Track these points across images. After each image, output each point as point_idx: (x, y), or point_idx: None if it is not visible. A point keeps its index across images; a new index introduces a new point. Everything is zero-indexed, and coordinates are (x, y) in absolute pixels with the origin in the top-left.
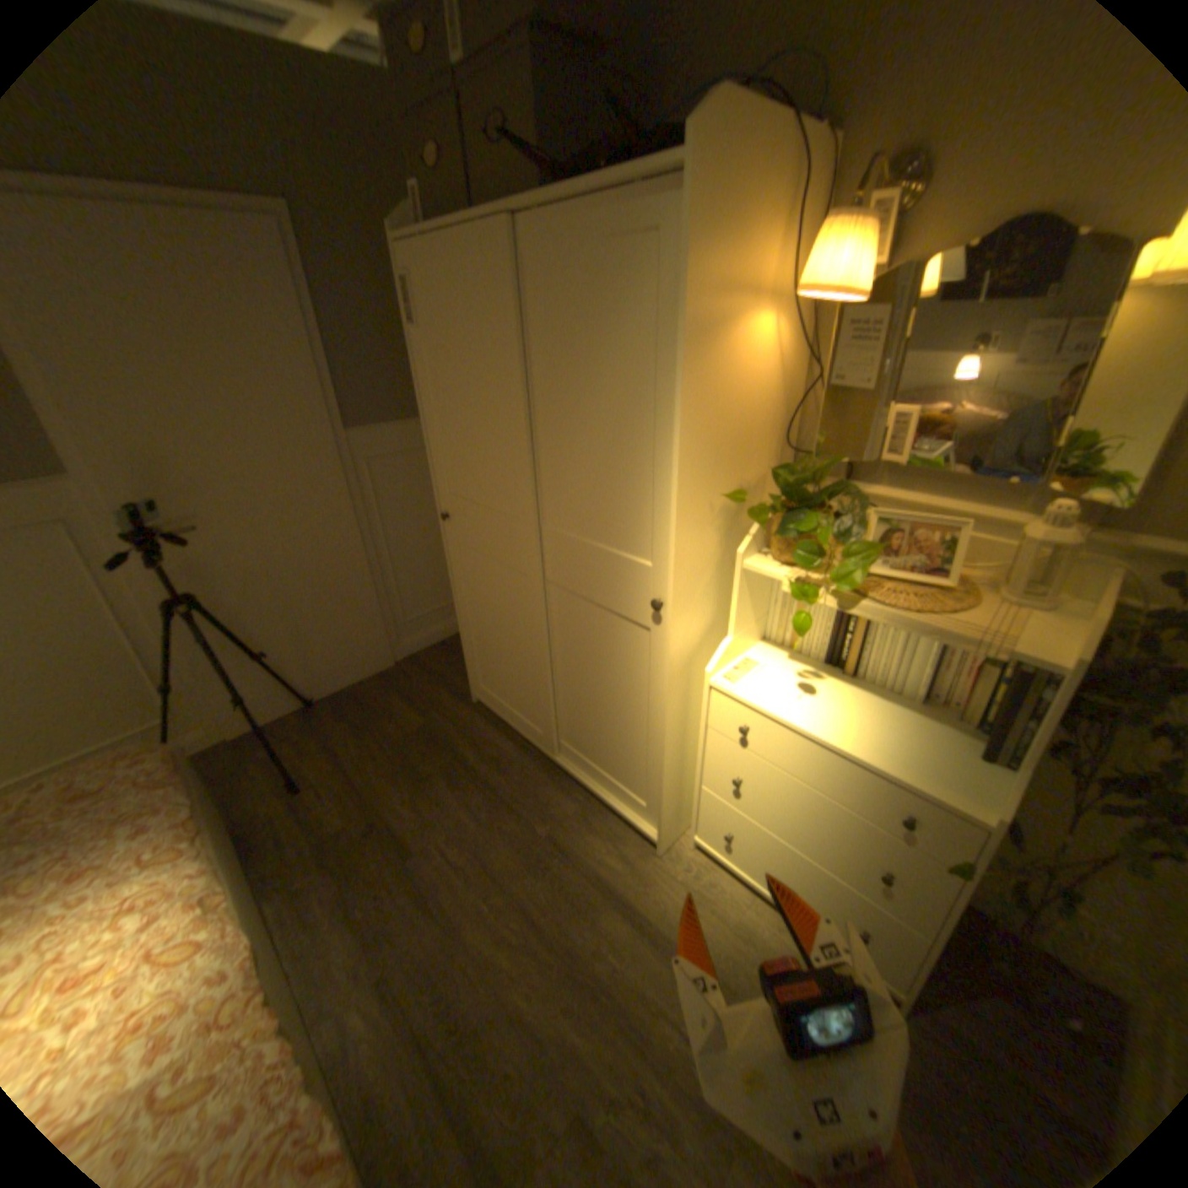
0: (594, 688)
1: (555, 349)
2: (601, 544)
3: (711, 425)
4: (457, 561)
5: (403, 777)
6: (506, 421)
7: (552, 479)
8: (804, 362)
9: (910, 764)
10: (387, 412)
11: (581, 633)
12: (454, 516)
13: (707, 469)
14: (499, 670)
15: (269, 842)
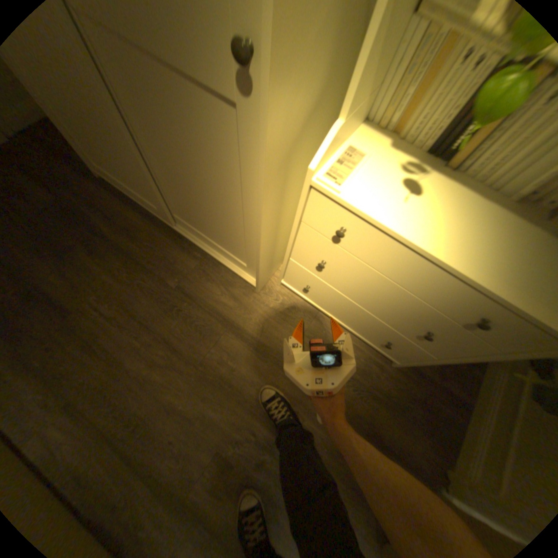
0: (187, 178)
1: None
2: None
3: None
4: None
5: (48, 251)
6: None
7: None
8: None
9: (512, 278)
10: None
11: (152, 111)
12: None
13: None
14: (98, 151)
15: None
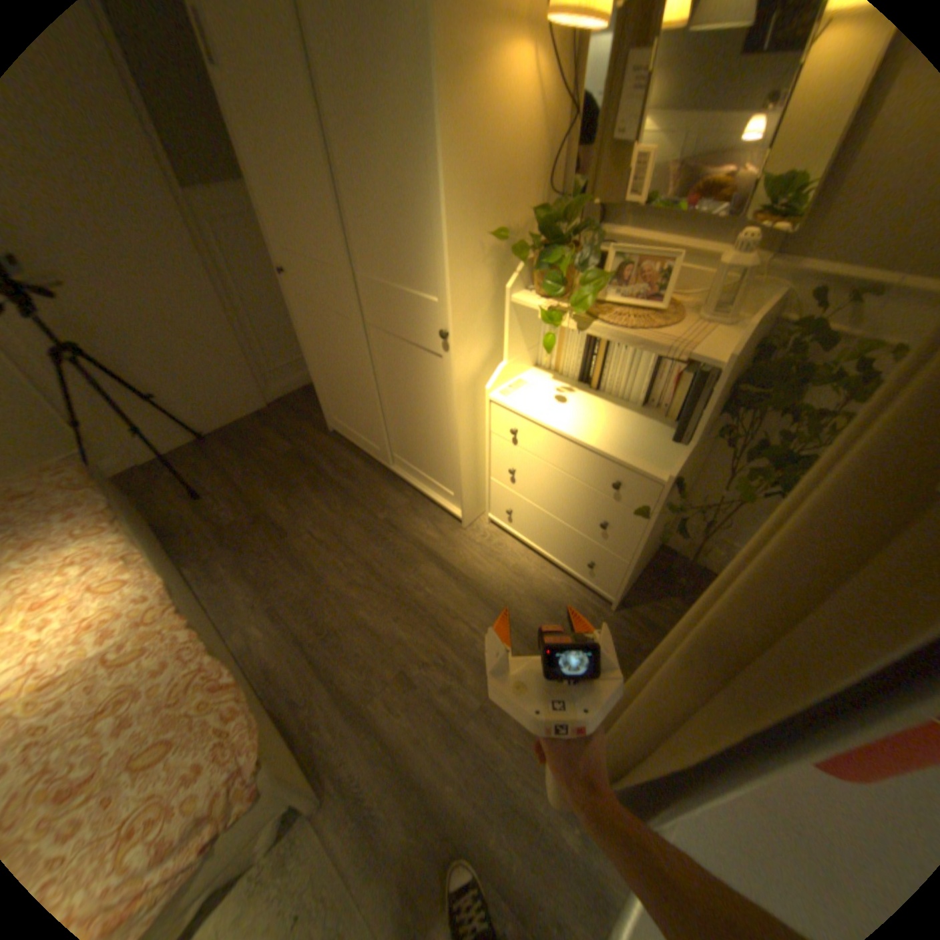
0: (410, 410)
1: (338, 87)
2: (400, 285)
3: (473, 163)
4: (296, 312)
5: (277, 486)
6: (309, 169)
7: (355, 226)
8: (567, 102)
9: (621, 445)
10: (217, 171)
11: (395, 366)
12: (286, 270)
13: (474, 208)
14: (343, 403)
15: (180, 532)
